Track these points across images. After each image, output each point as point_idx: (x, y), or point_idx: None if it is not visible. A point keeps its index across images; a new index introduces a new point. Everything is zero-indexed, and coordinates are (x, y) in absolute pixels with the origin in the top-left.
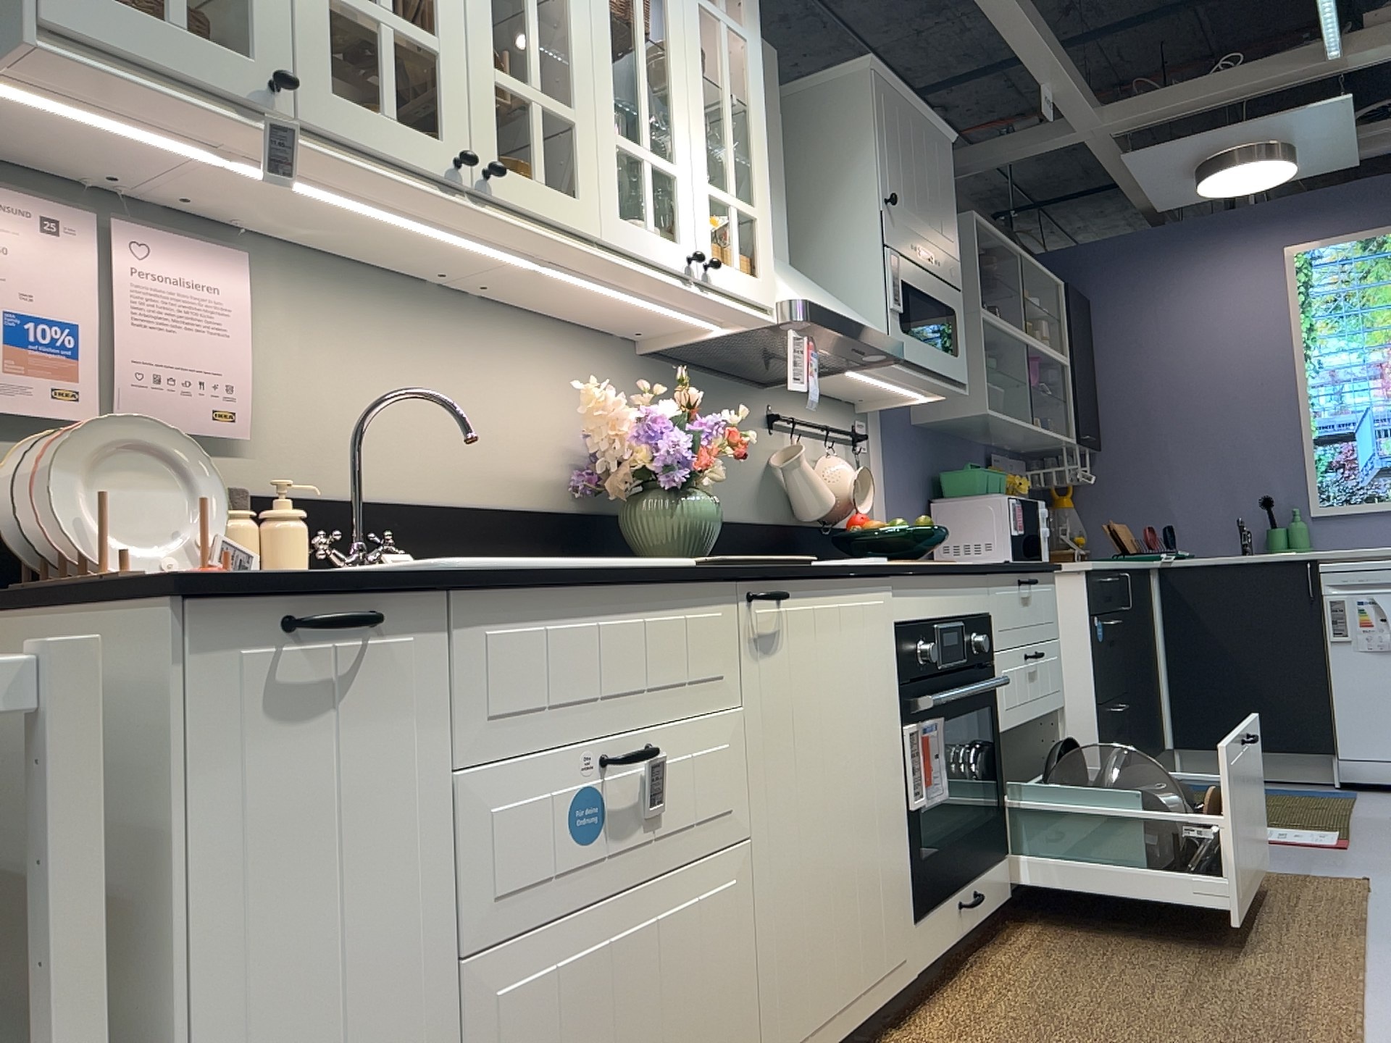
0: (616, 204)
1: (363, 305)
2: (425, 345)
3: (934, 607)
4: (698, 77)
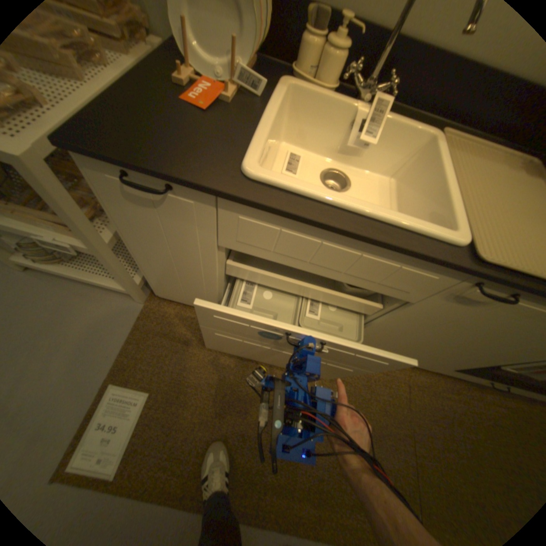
0: None
1: None
2: None
3: None
4: None
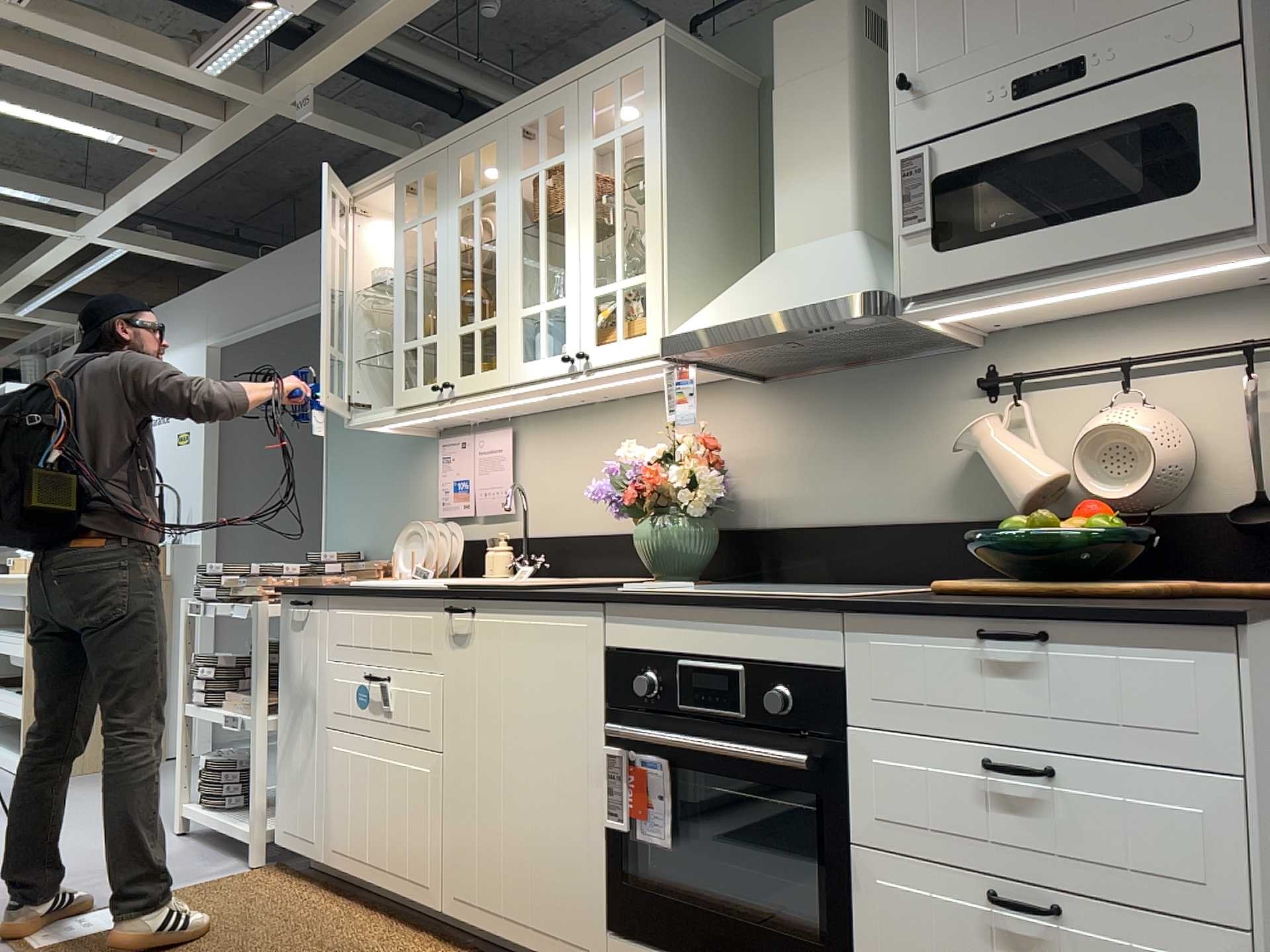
0: (517, 356)
1: (562, 429)
2: (591, 440)
3: (677, 641)
4: (586, 210)
